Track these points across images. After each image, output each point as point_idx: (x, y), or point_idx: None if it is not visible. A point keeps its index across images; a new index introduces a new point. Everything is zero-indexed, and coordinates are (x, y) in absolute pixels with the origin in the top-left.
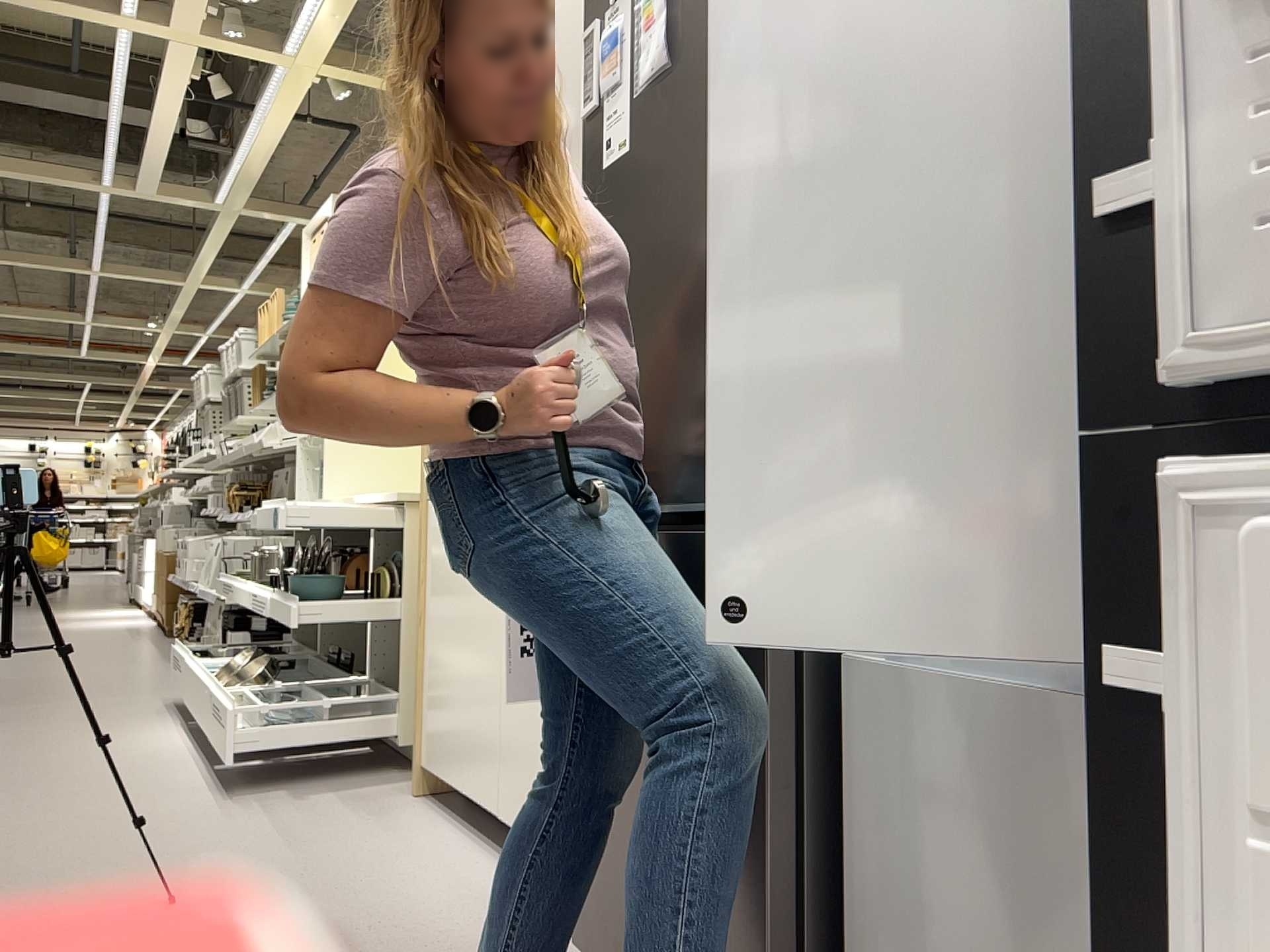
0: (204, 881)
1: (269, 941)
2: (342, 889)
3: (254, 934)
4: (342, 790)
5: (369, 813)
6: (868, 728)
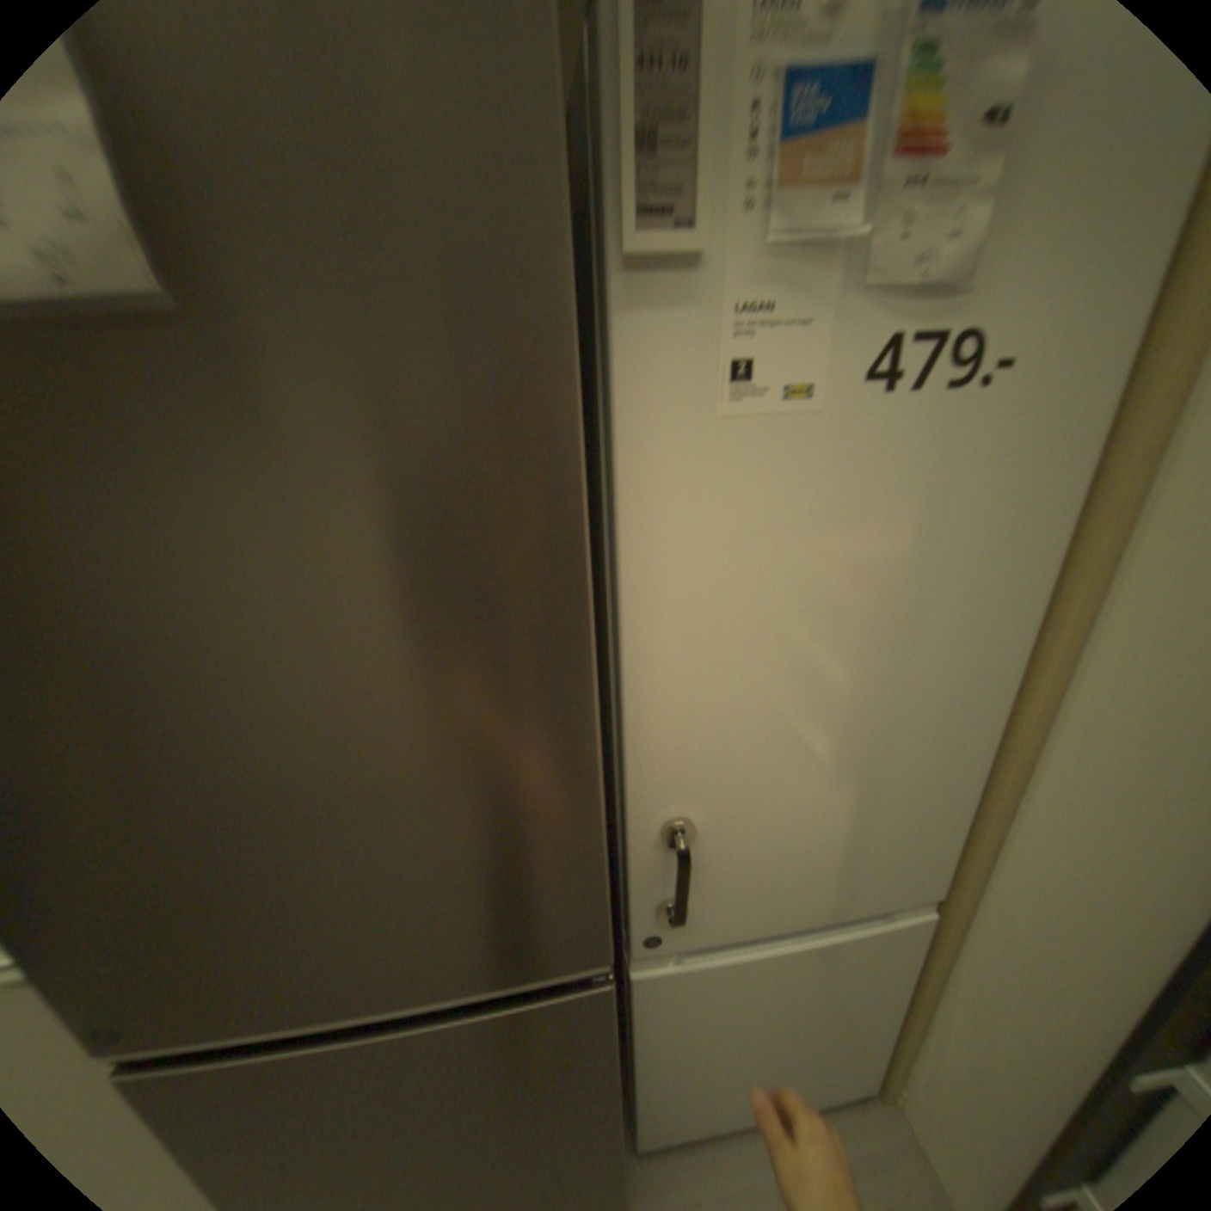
0: None
1: None
2: None
3: None
4: None
5: None
6: (652, 1006)
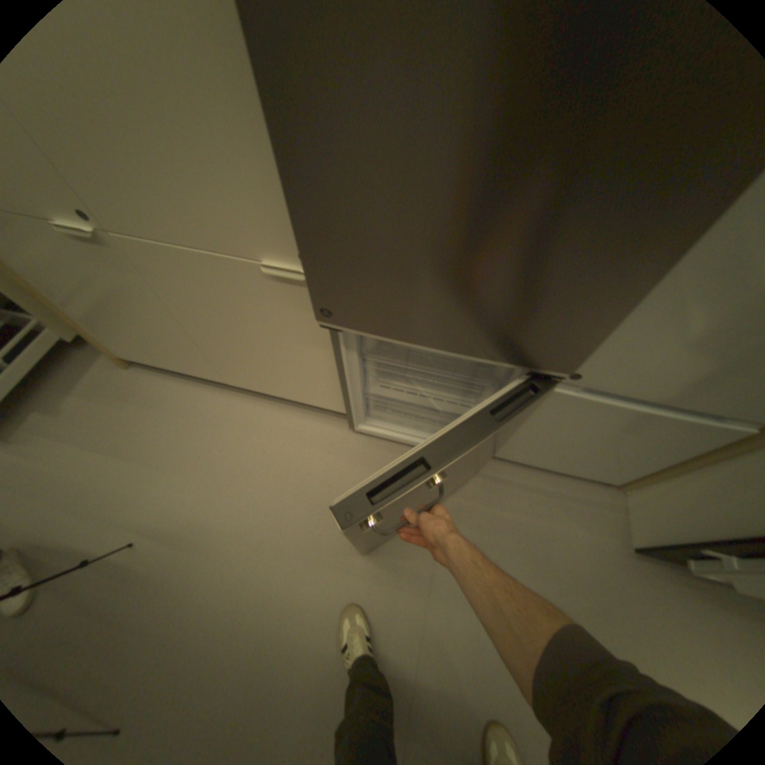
0: (113, 515)
1: (212, 524)
2: (193, 467)
3: (199, 526)
4: (69, 389)
5: (118, 400)
6: (549, 405)
